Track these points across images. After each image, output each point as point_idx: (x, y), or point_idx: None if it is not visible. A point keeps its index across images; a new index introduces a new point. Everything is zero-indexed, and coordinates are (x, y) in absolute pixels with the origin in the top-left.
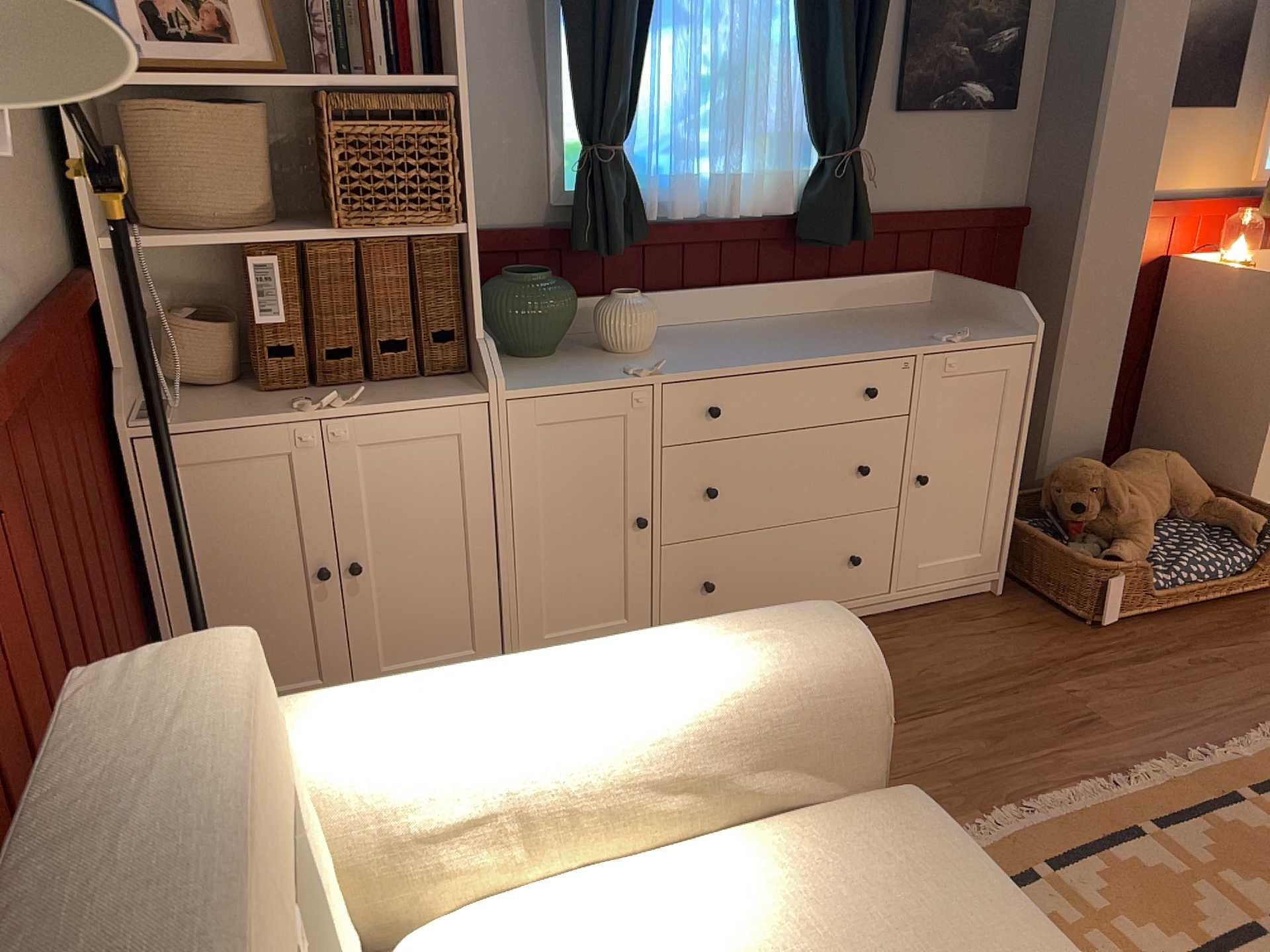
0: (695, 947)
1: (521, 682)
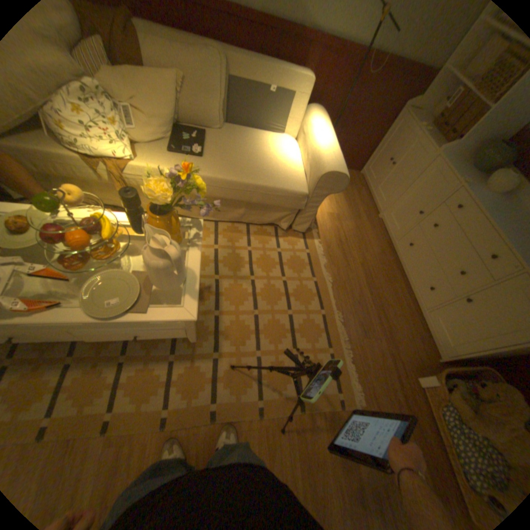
0: (283, 157)
1: (325, 132)
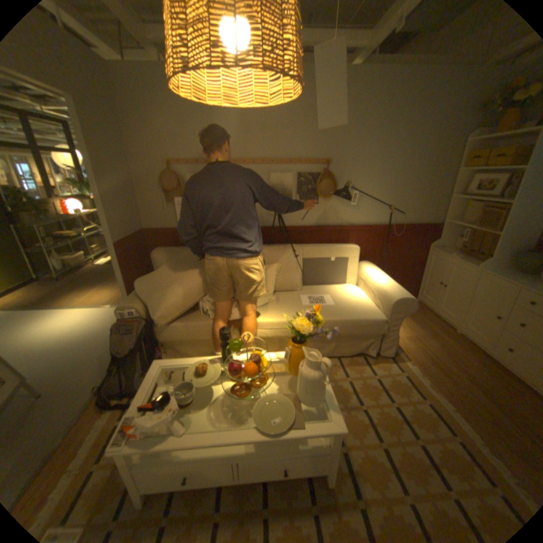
0: (353, 297)
1: (380, 275)
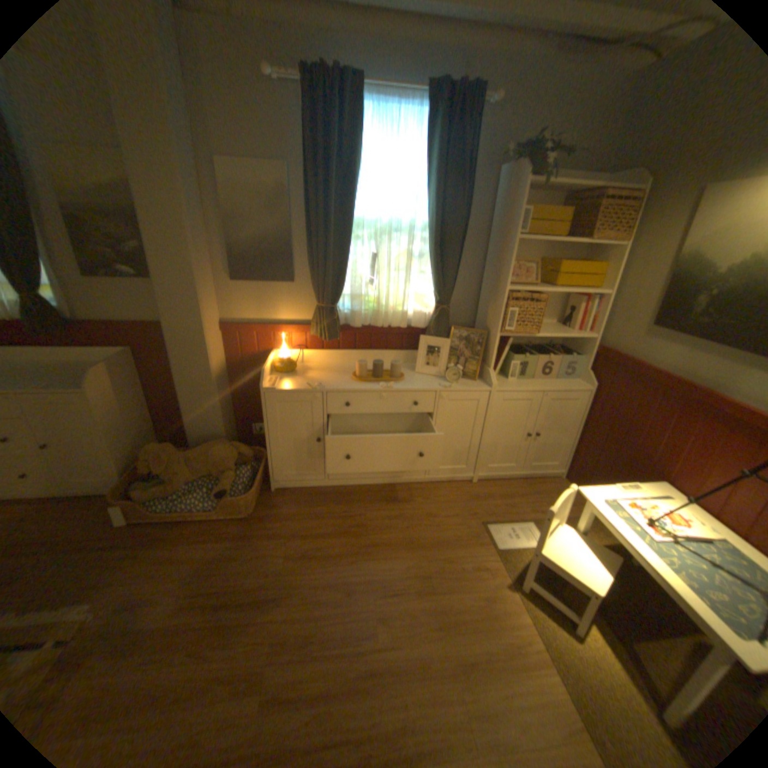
0: None
1: None
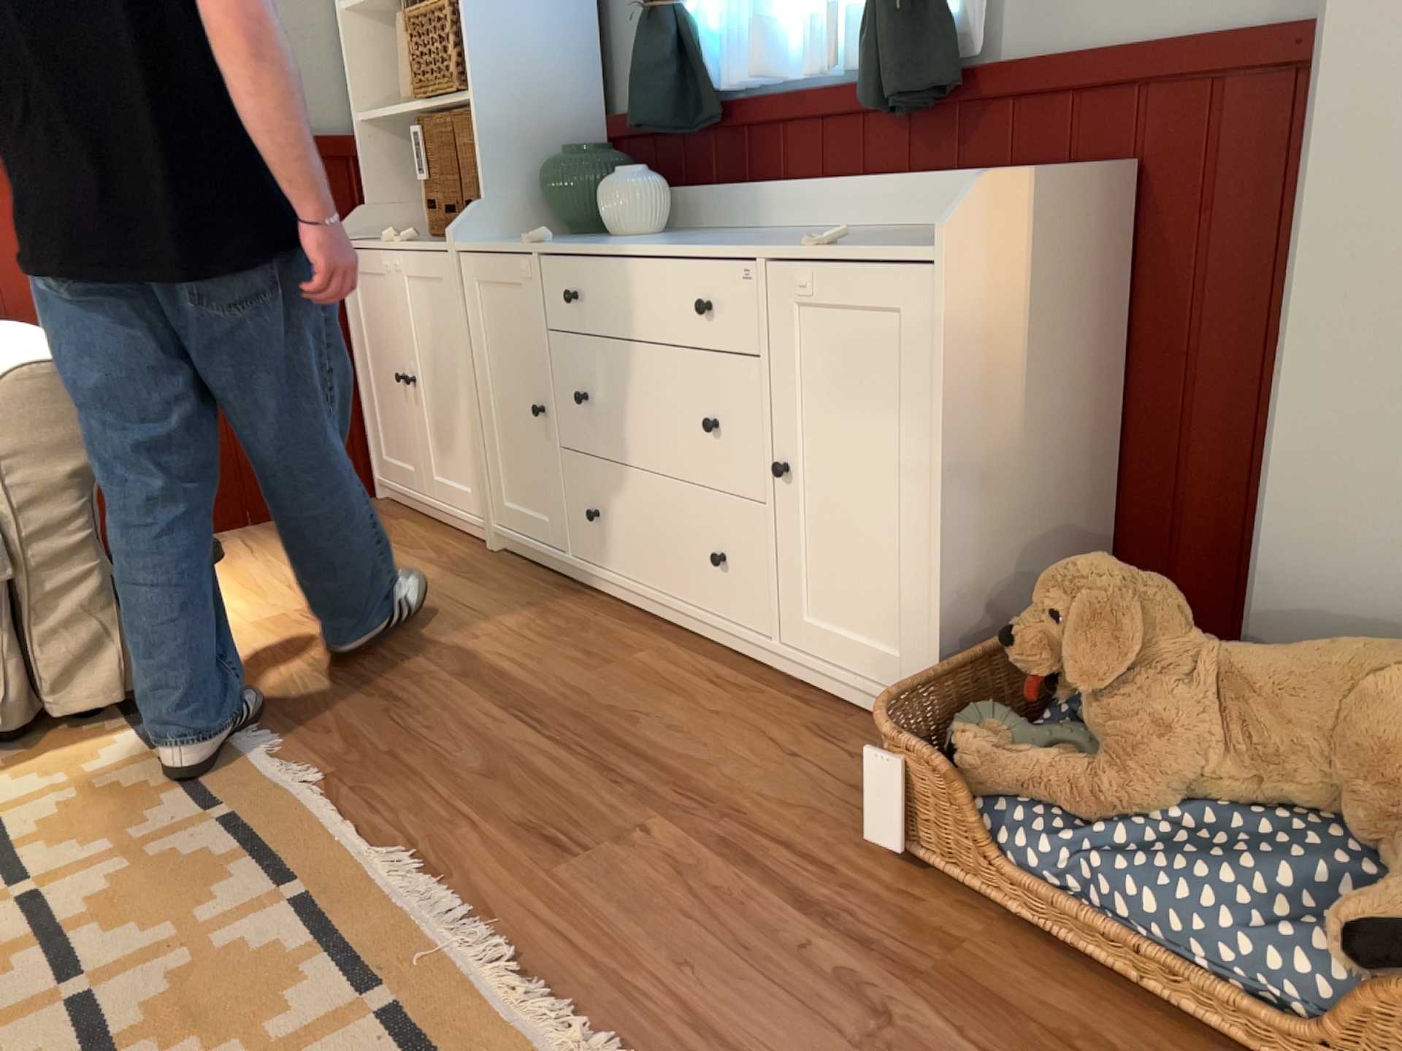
0: None
1: (12, 338)
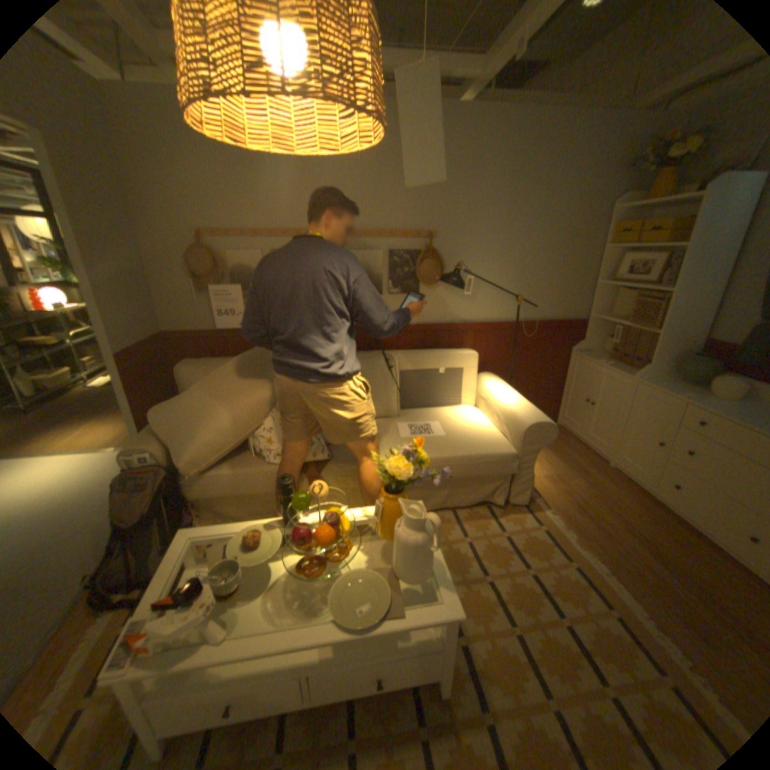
0: (471, 424)
1: (506, 391)
